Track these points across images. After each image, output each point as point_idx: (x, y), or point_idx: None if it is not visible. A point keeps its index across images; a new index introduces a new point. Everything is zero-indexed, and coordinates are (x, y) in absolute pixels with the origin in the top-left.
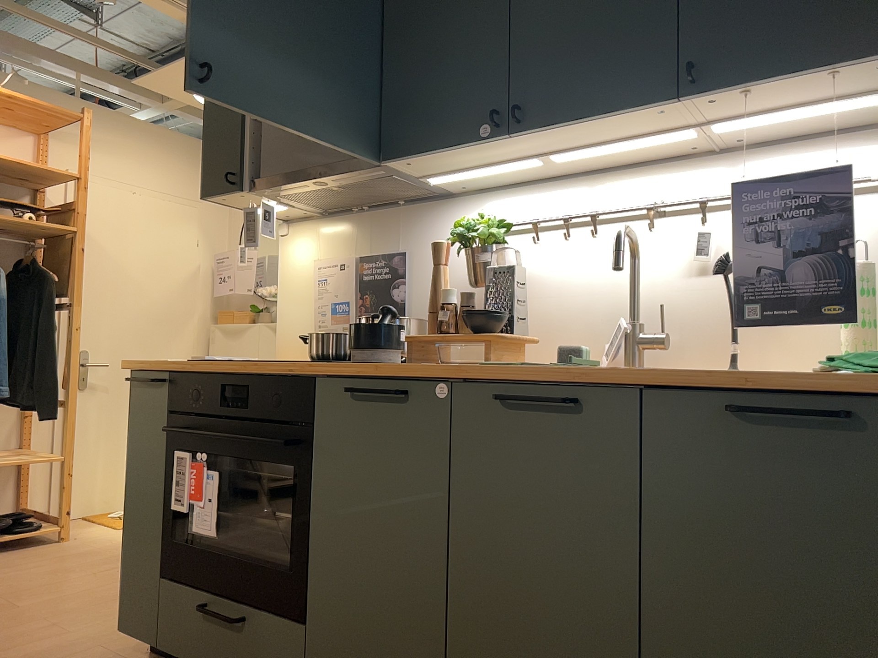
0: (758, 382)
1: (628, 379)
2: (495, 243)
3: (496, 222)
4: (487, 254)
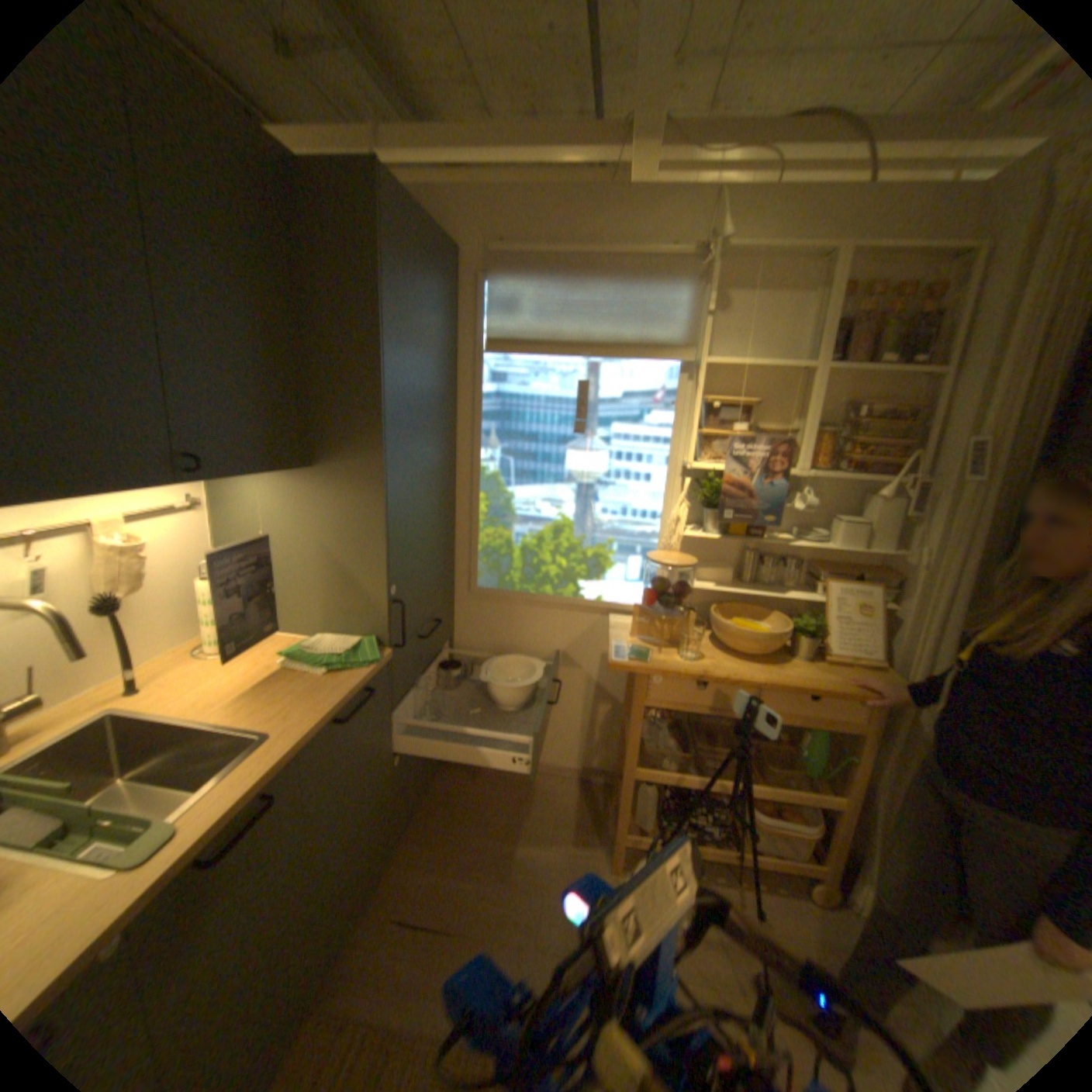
0: (345, 701)
1: (296, 751)
2: None
3: None
4: None
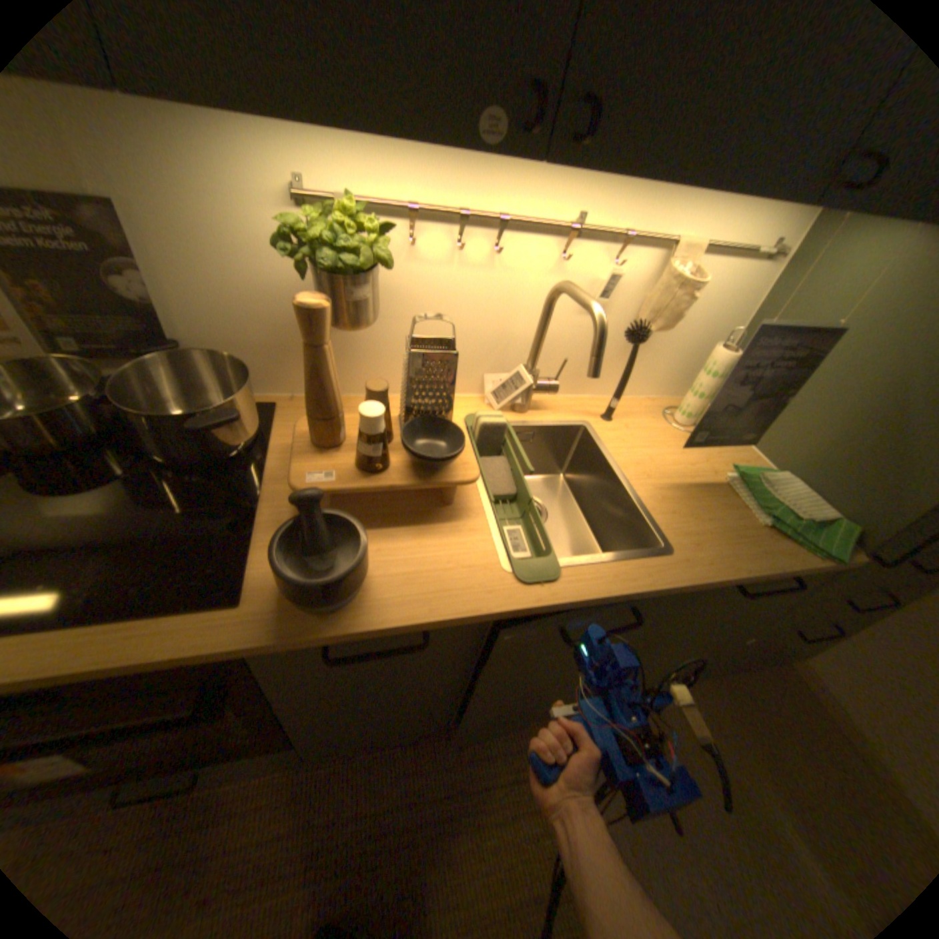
0: (770, 578)
1: (686, 591)
2: (366, 260)
3: (371, 224)
4: (365, 289)
